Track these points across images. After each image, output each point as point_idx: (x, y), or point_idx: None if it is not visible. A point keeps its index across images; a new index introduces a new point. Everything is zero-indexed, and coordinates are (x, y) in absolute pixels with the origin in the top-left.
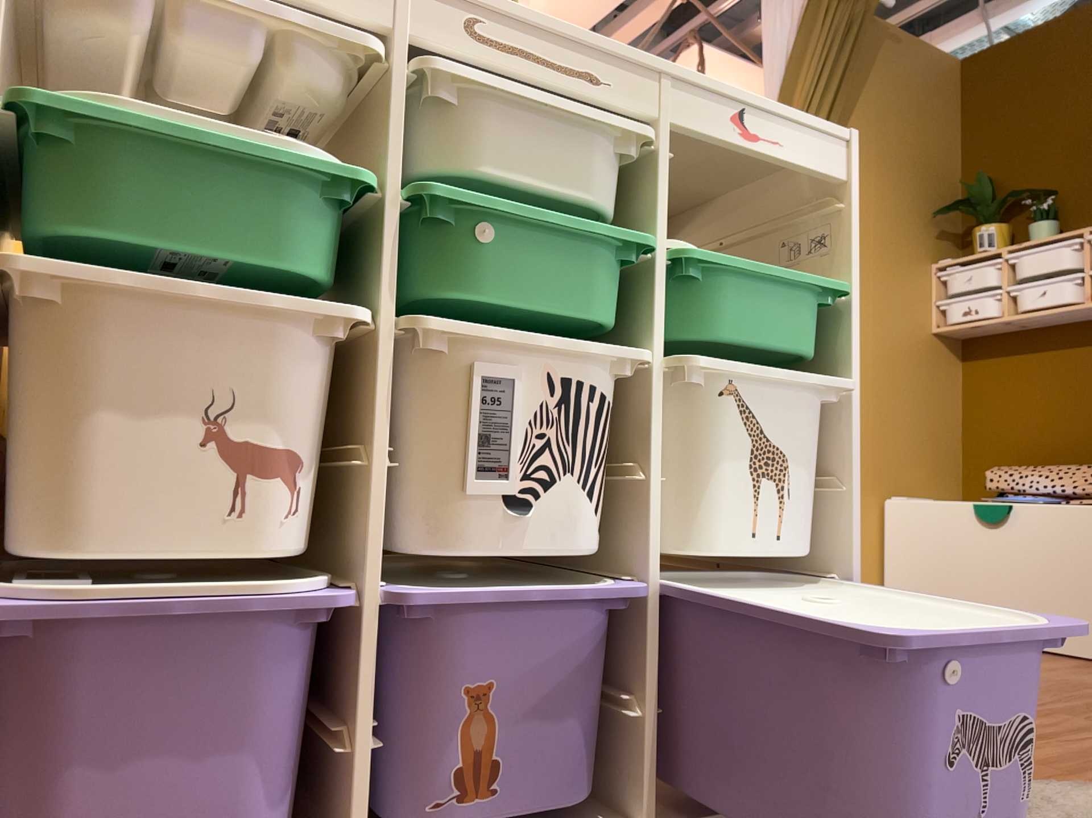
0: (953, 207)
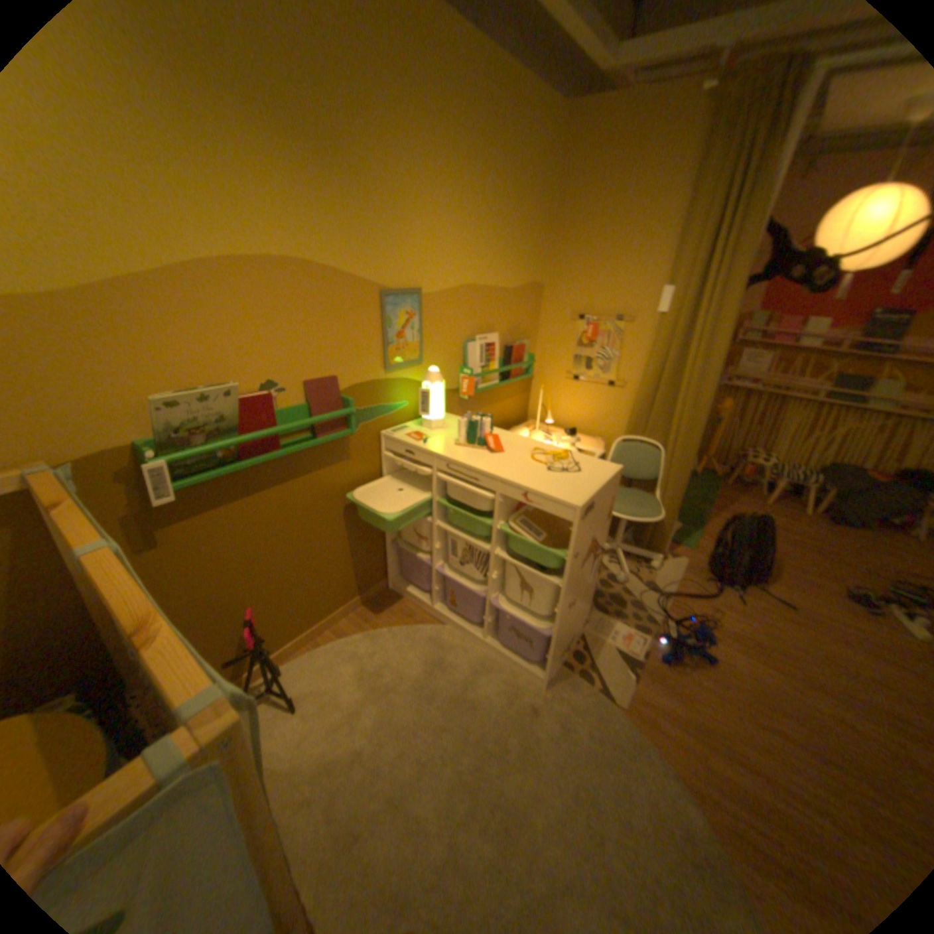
0: None
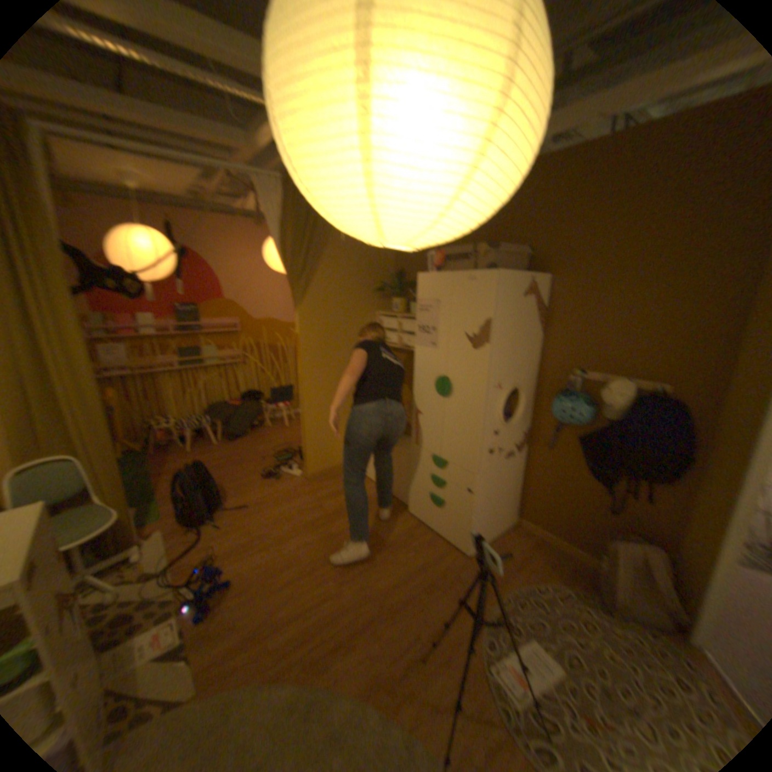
0: (388, 287)
